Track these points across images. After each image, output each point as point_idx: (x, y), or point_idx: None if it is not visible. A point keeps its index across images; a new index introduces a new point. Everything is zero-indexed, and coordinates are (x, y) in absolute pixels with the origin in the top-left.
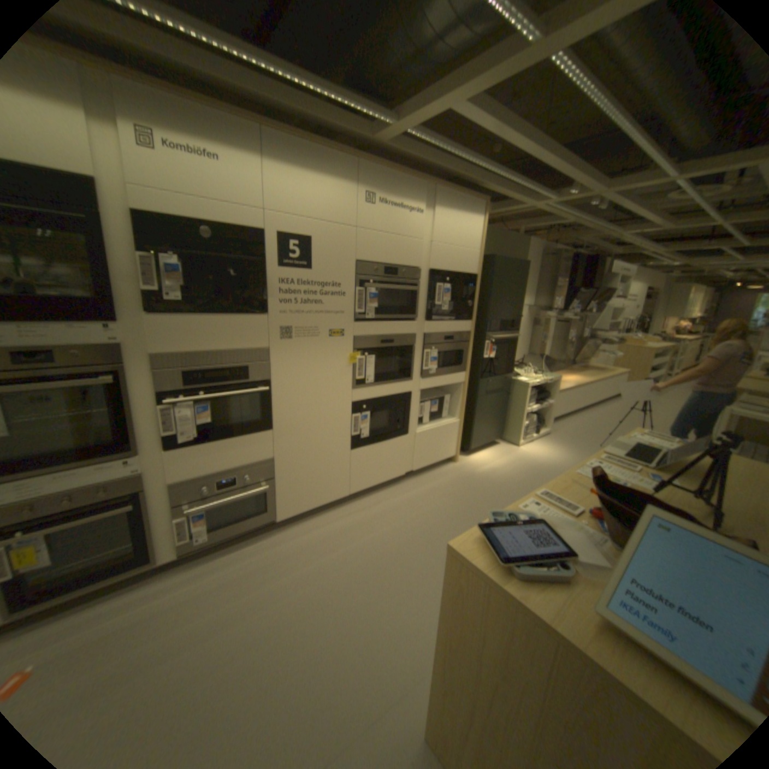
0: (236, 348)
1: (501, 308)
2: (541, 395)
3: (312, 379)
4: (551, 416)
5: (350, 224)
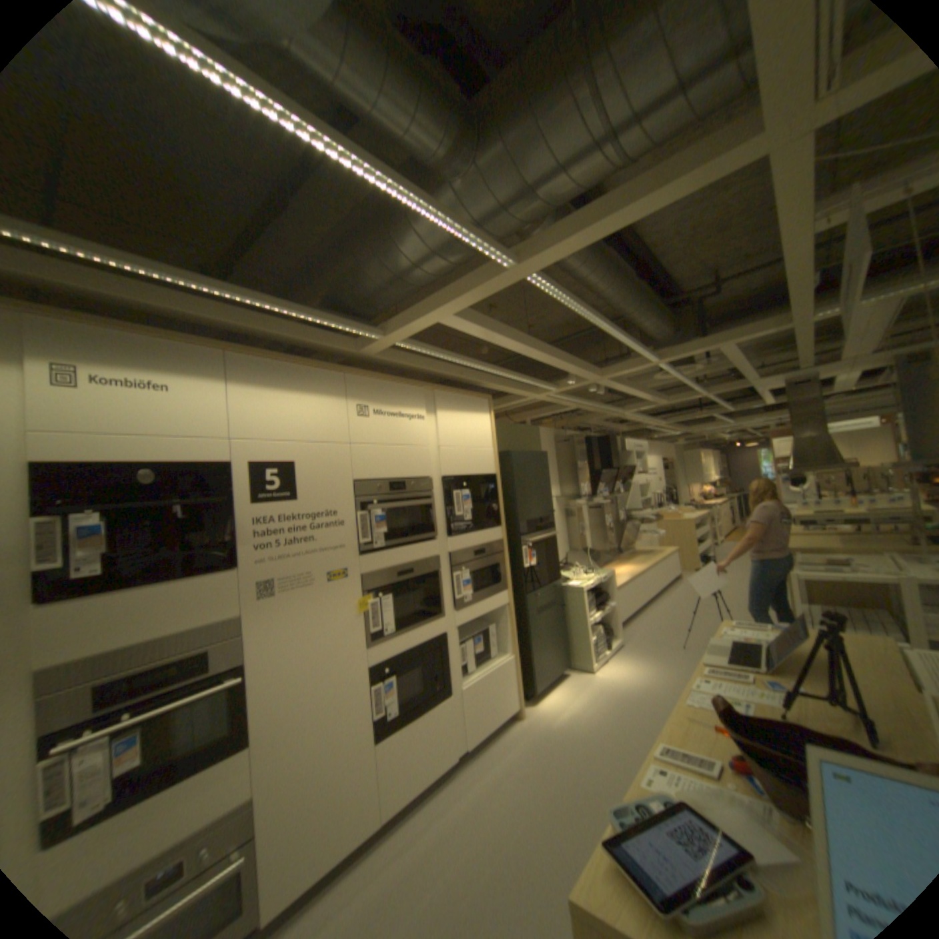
0: (187, 628)
1: (529, 505)
2: (599, 599)
3: (308, 648)
4: (618, 622)
5: (342, 441)
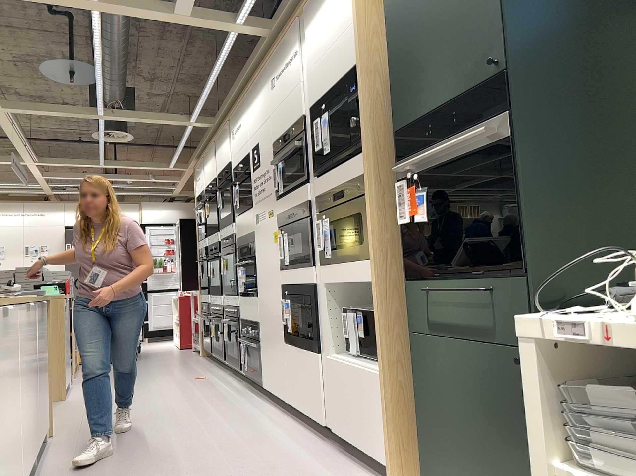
0: (252, 233)
1: (424, 82)
2: None
3: (265, 257)
4: None
5: (268, 115)
